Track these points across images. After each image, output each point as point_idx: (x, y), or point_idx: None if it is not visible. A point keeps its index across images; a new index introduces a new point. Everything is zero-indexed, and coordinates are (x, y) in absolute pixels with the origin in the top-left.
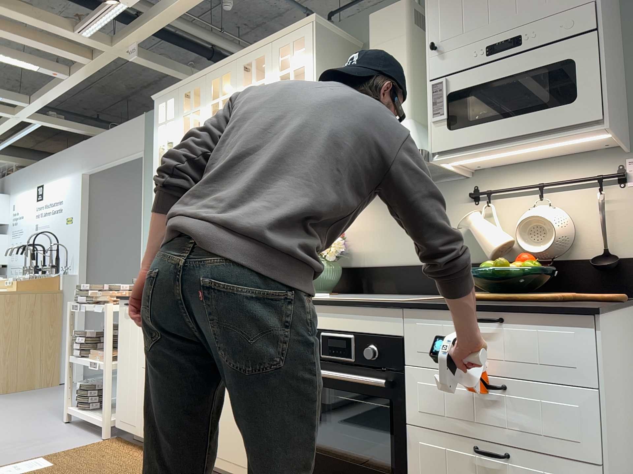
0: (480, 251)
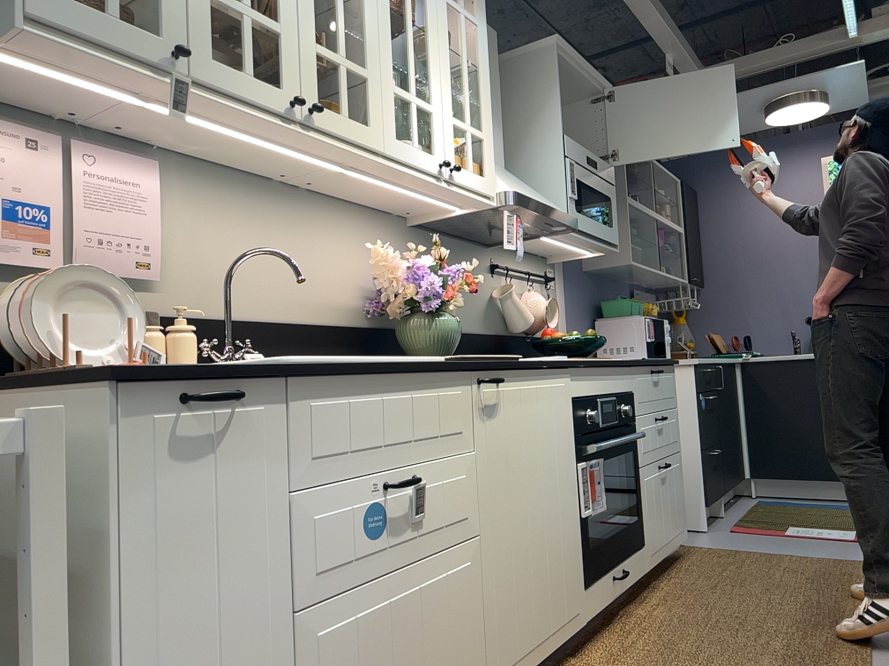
0: (498, 323)
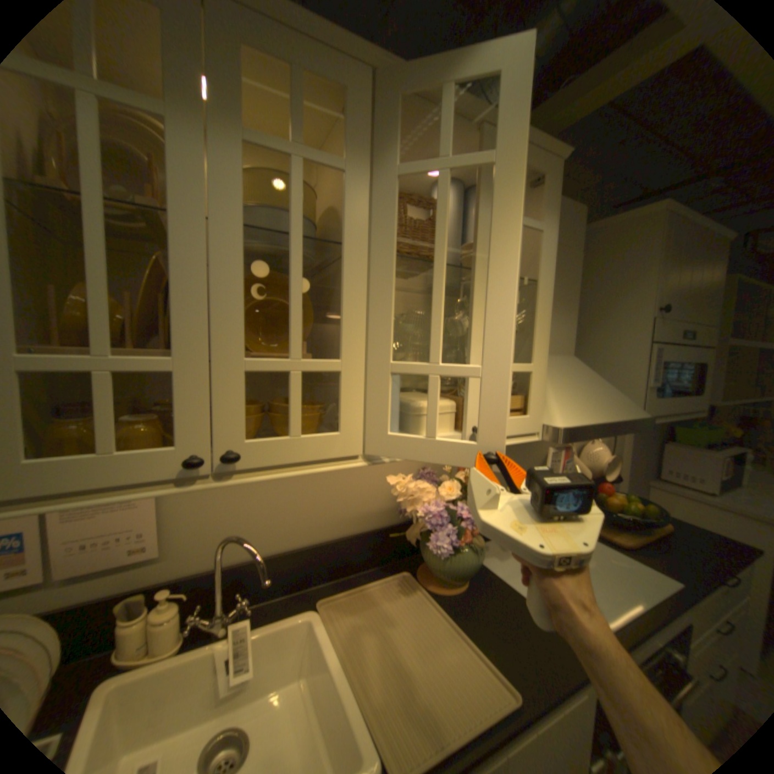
0: None
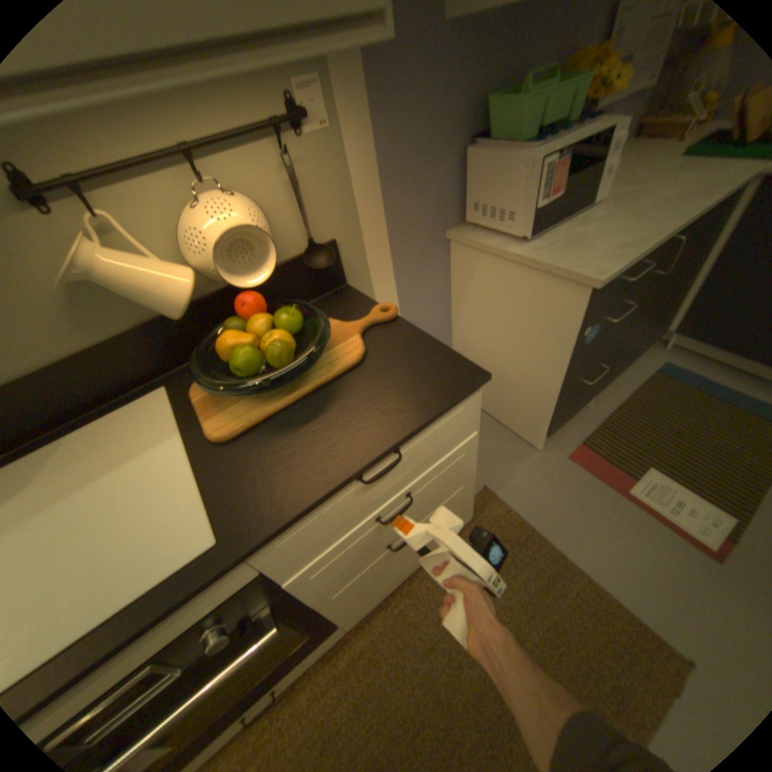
0: (127, 304)
